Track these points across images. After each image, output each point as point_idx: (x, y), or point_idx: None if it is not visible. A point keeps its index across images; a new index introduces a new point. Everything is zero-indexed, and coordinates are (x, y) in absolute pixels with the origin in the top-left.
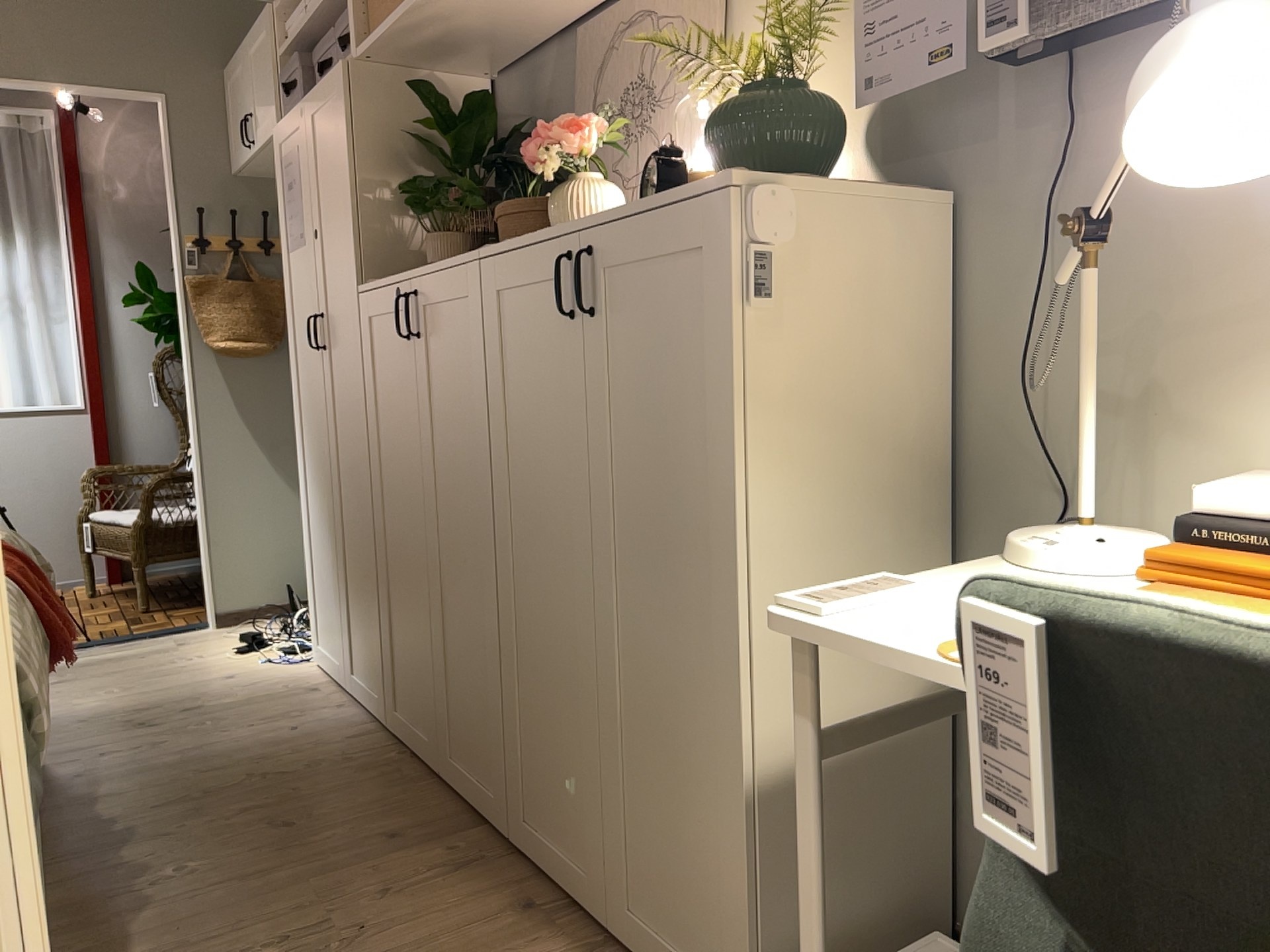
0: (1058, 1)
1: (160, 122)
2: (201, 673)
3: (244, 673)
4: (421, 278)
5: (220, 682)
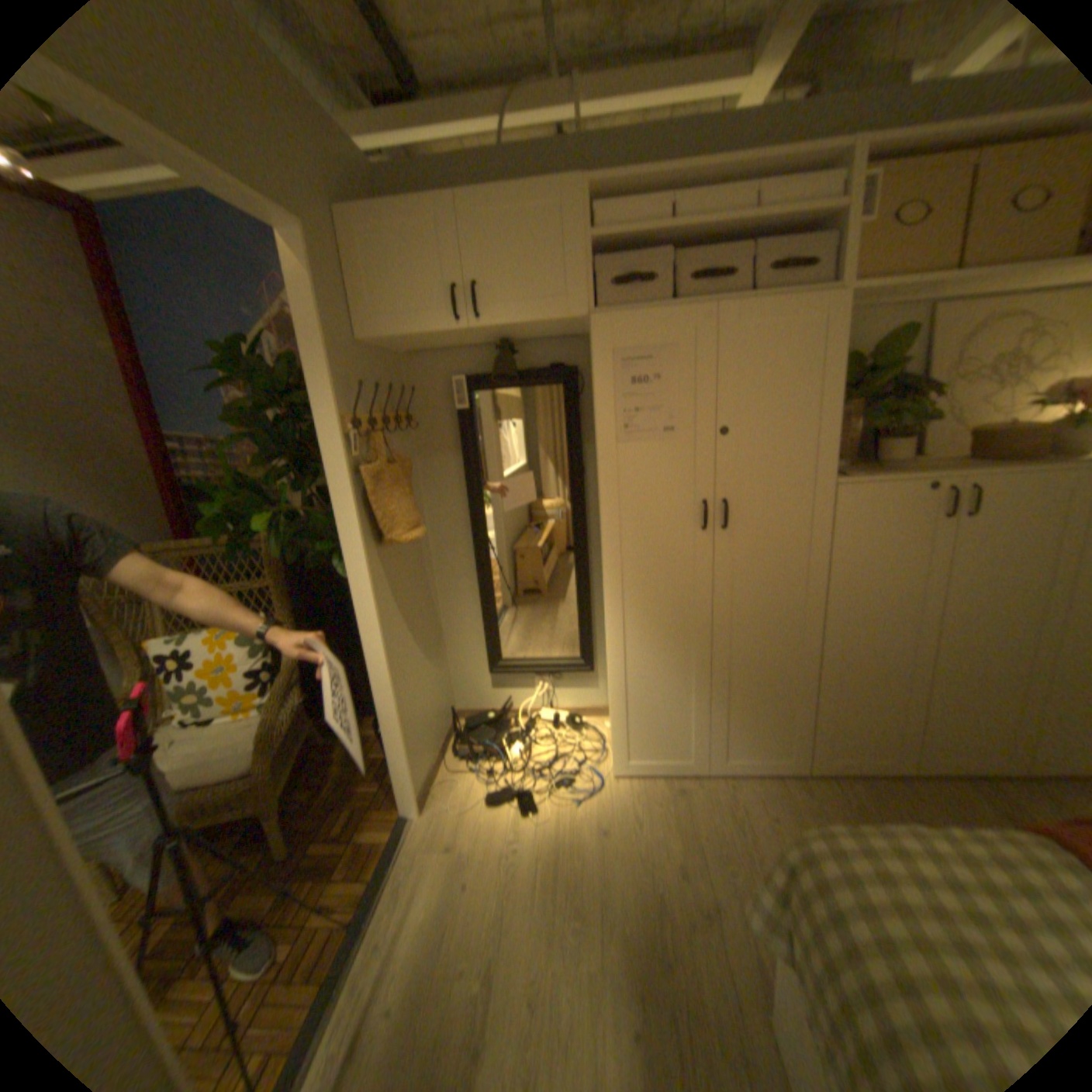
0: None
1: (294, 262)
2: (574, 852)
3: (601, 824)
4: (995, 477)
5: (616, 843)
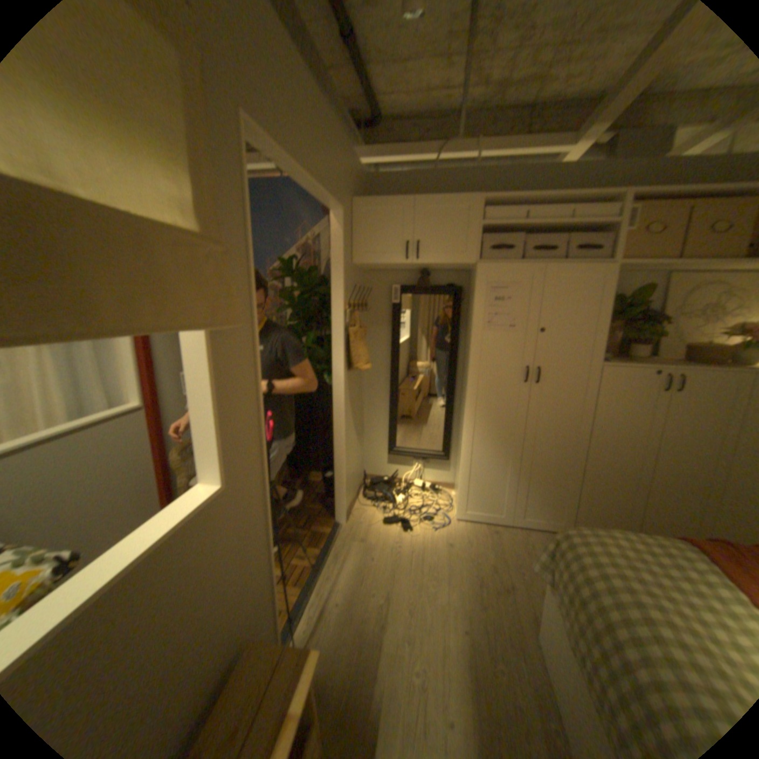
0: None
1: (336, 227)
2: (433, 552)
3: (448, 541)
4: (693, 372)
5: (457, 551)
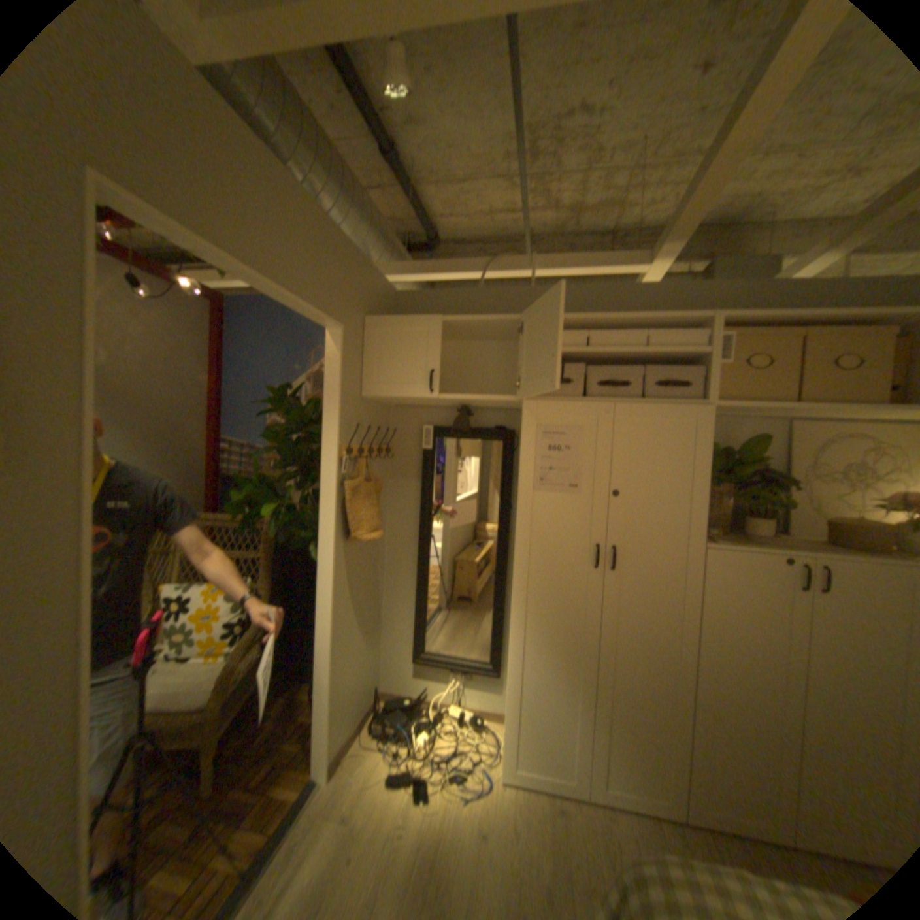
0: None
1: (333, 348)
2: (452, 851)
3: (482, 828)
4: (841, 563)
5: (492, 851)
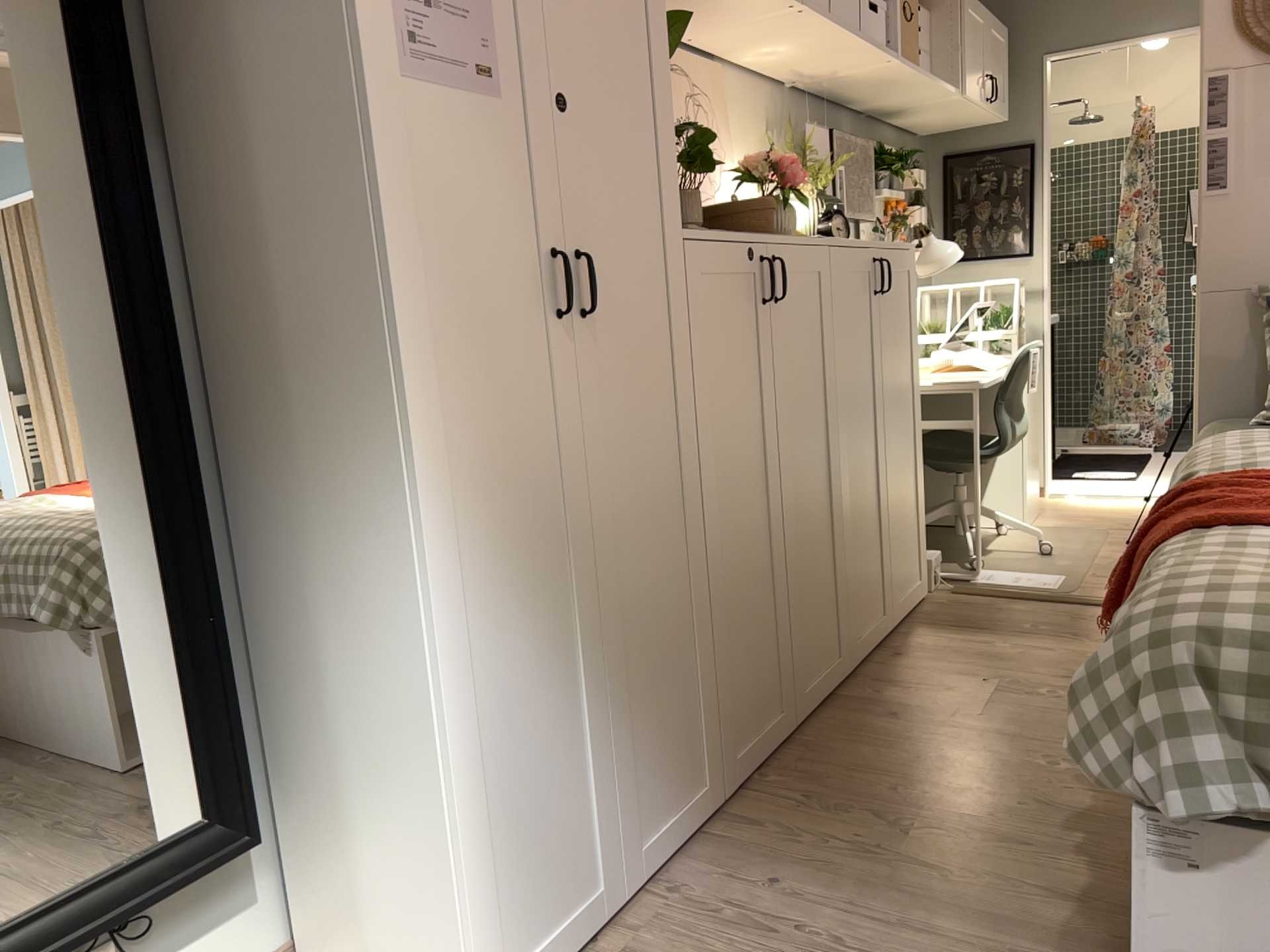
0: (846, 205)
1: None
2: None
3: None
4: (782, 245)
5: None
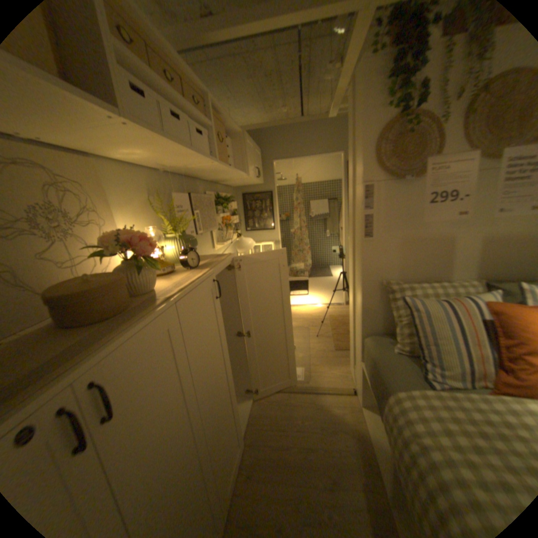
0: (202, 227)
1: None
2: None
3: None
4: (107, 354)
5: None
